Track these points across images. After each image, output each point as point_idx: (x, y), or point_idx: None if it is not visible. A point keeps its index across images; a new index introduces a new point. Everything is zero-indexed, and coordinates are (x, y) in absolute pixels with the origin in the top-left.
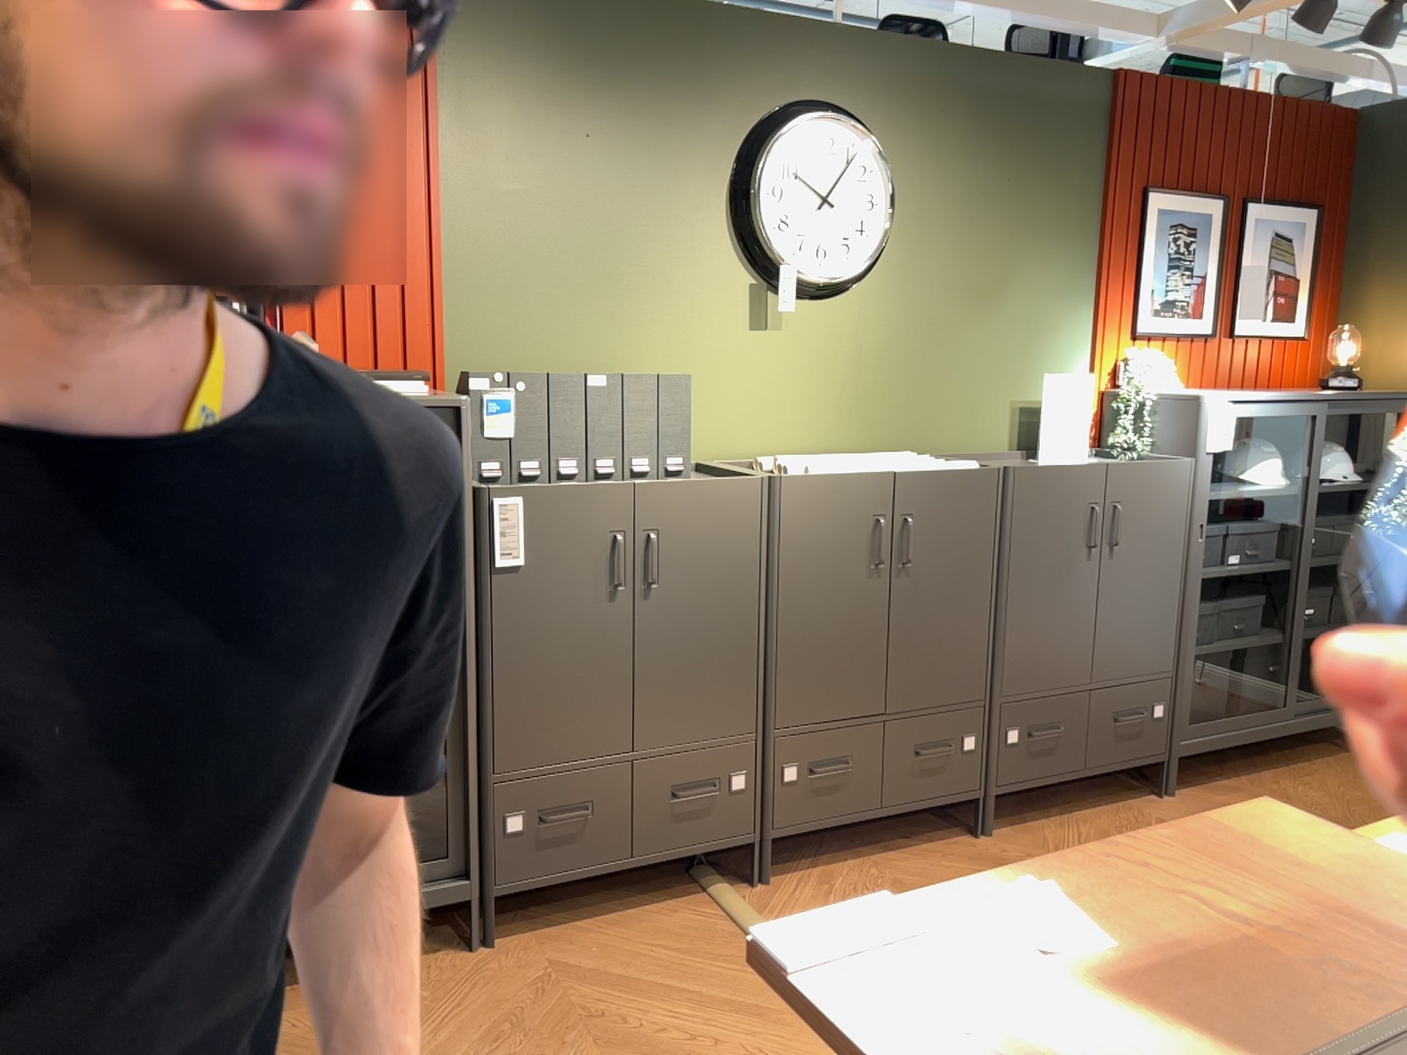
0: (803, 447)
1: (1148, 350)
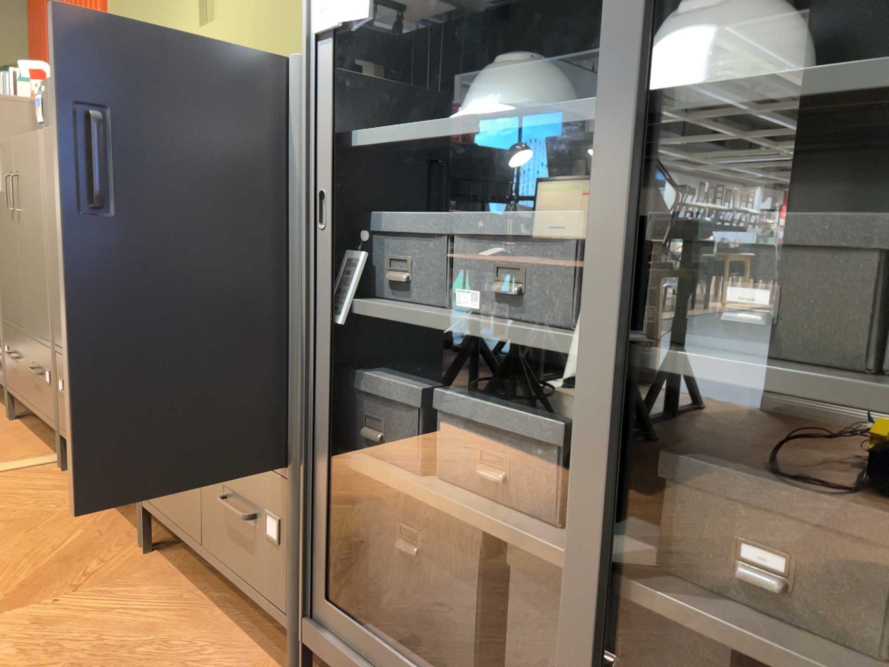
0: None
1: None
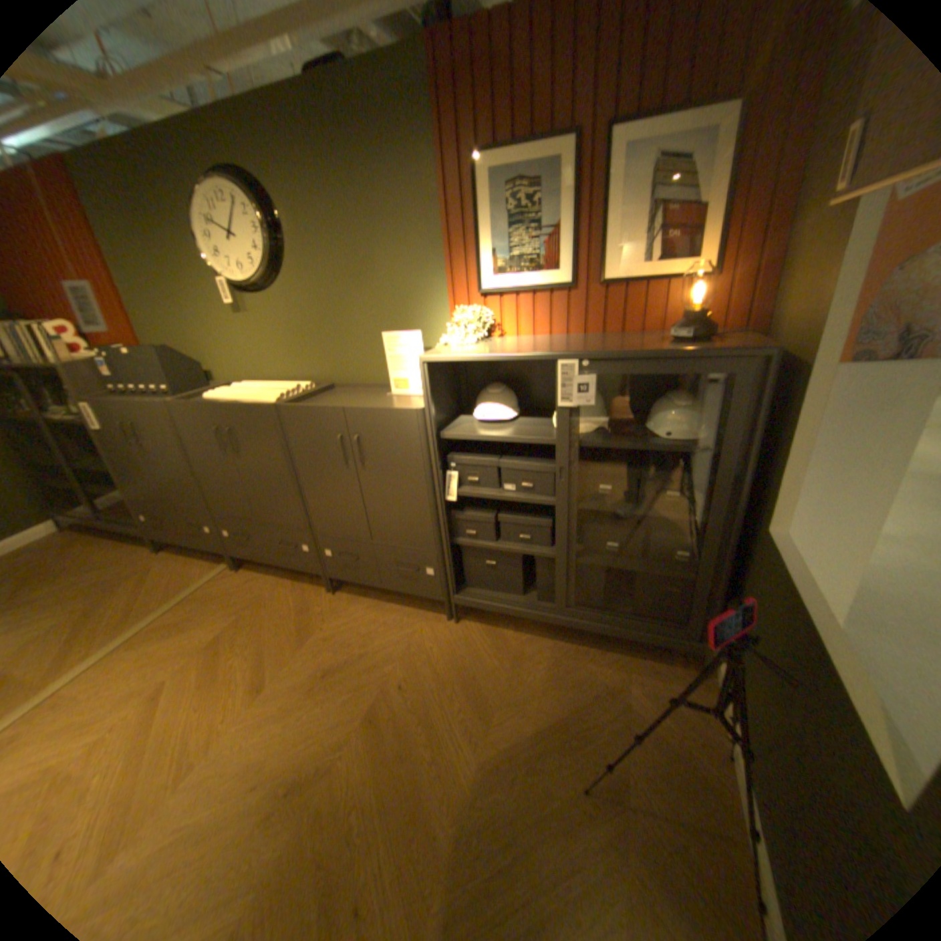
0: (278, 376)
1: (477, 307)
